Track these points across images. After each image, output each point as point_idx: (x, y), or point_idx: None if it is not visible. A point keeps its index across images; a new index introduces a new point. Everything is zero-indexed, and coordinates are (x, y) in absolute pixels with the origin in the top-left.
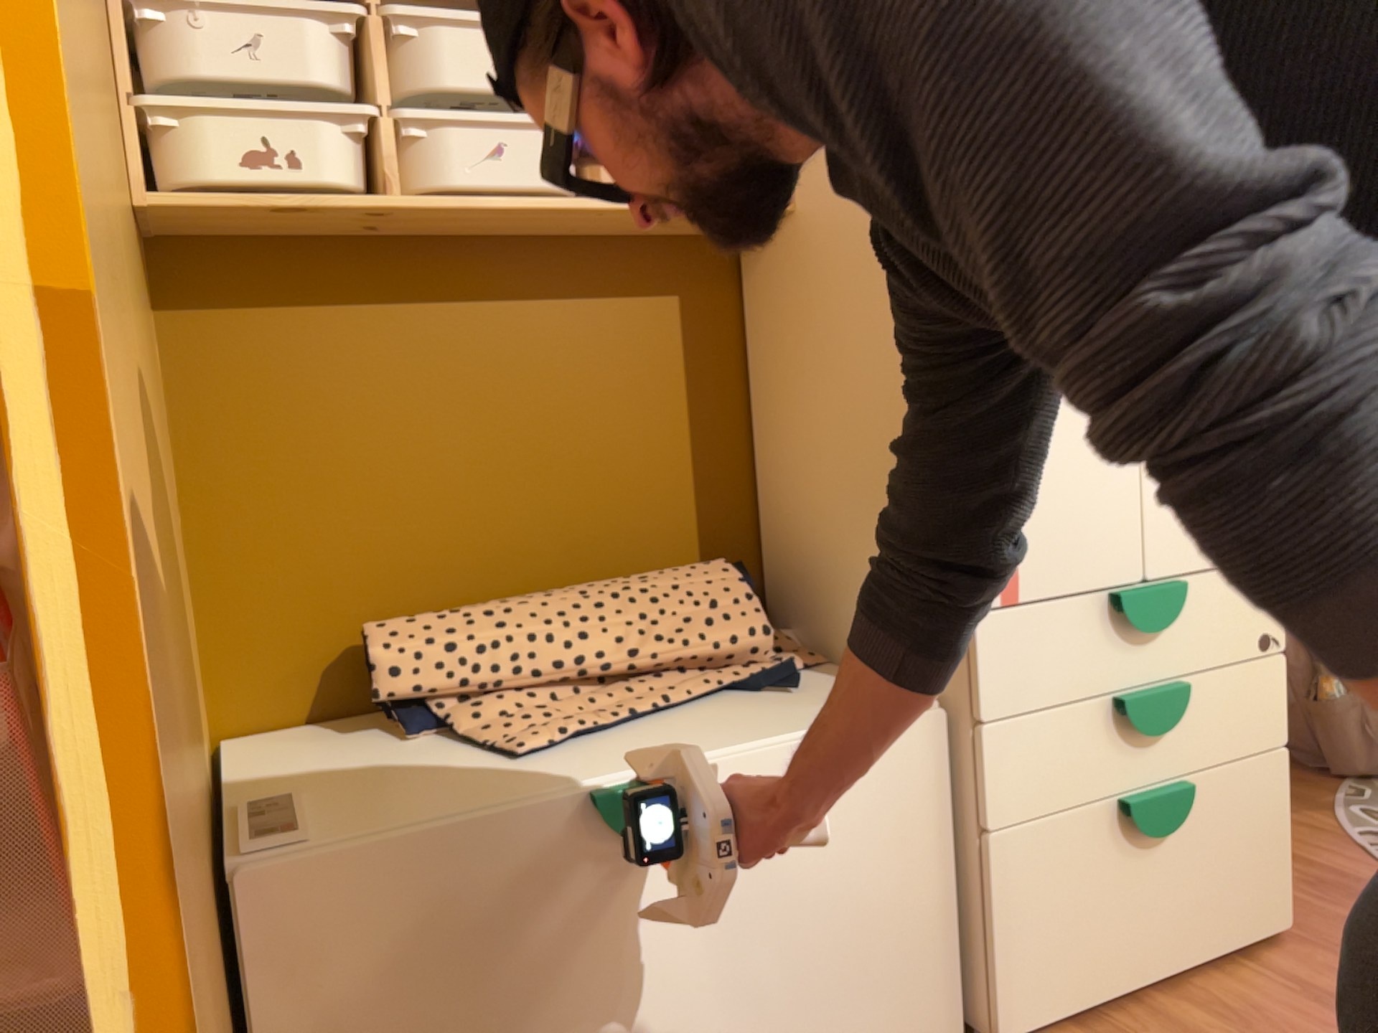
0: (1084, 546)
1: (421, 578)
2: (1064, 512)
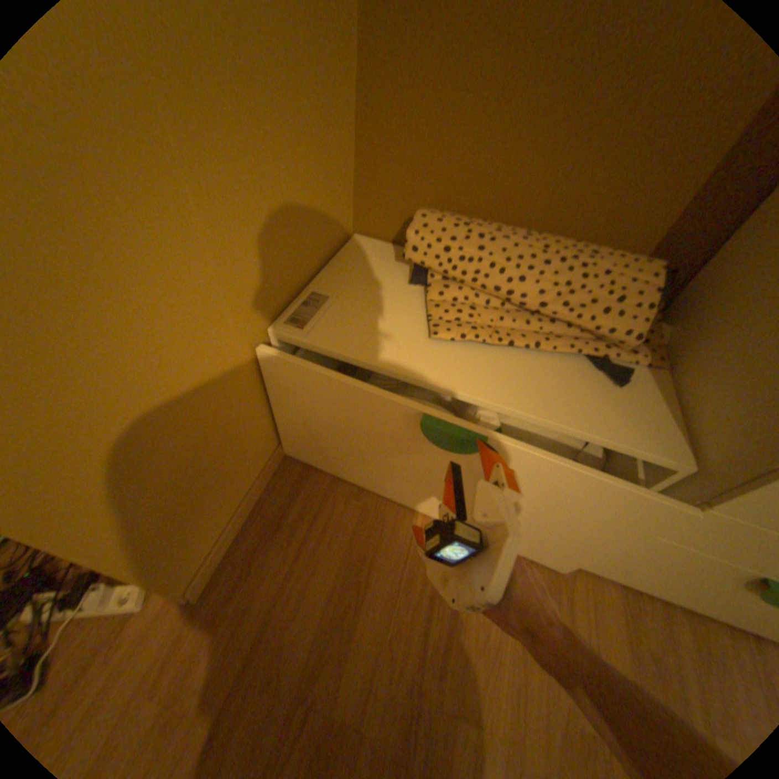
0: None
1: (469, 187)
2: None
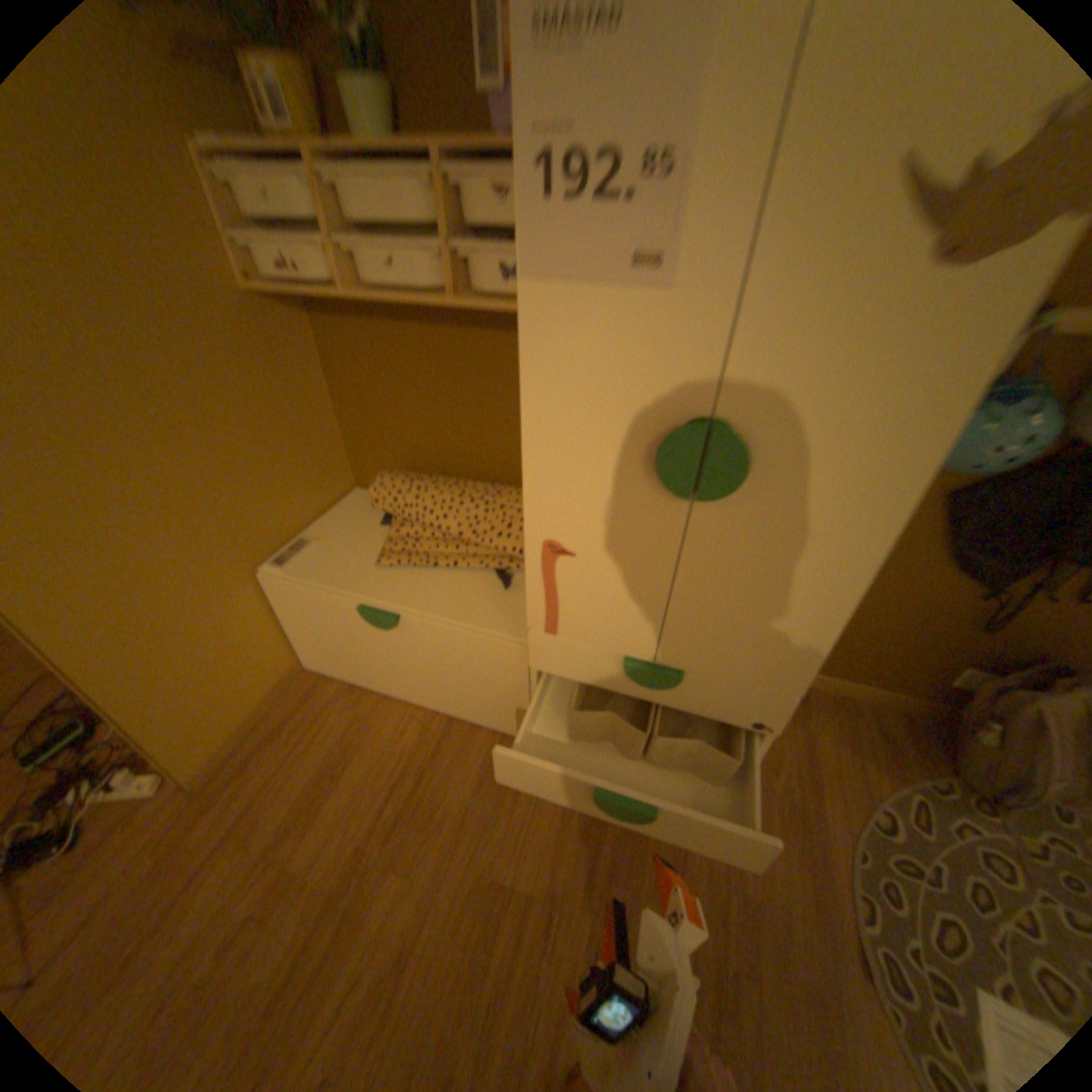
0: (607, 630)
1: (421, 452)
2: (594, 611)
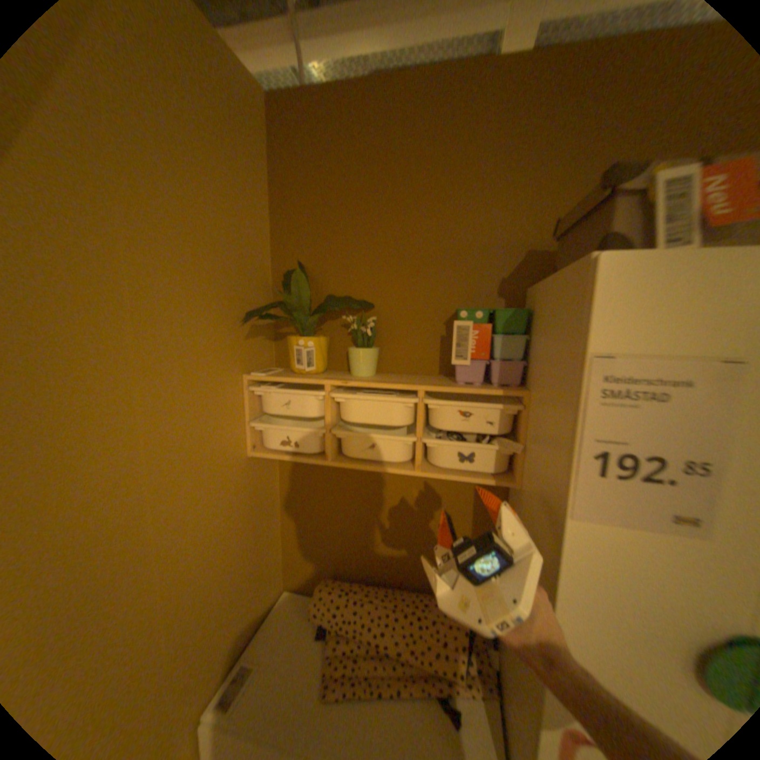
0: None
1: (350, 563)
2: None
